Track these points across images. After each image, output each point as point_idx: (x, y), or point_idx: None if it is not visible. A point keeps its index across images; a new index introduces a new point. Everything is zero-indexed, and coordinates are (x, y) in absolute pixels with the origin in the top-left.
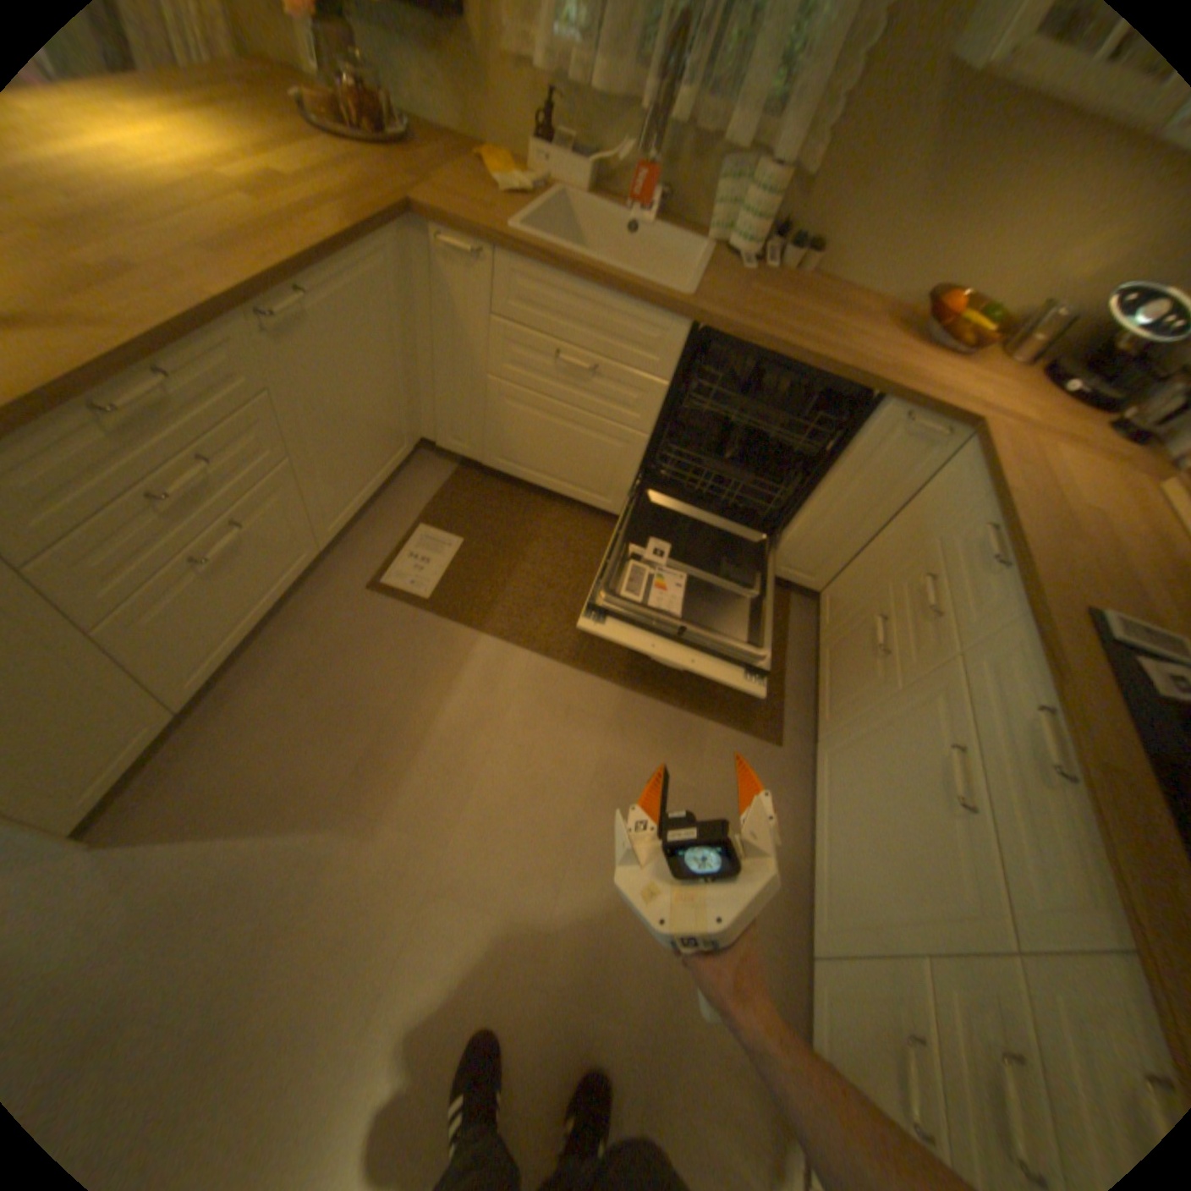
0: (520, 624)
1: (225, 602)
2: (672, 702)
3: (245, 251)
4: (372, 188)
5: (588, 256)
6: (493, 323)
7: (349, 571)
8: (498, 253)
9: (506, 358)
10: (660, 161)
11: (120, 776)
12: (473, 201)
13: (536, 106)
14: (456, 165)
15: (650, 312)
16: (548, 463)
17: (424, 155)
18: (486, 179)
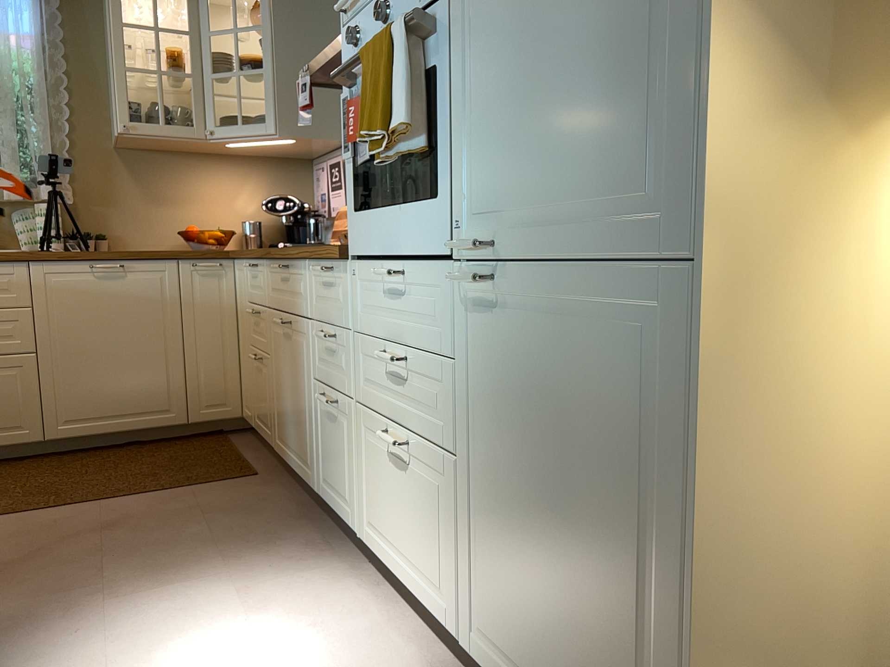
0: None
1: None
2: (152, 491)
3: None
4: None
5: None
6: None
7: None
8: None
9: None
10: None
11: None
12: None
13: None
14: None
15: None
16: None
17: None
18: None
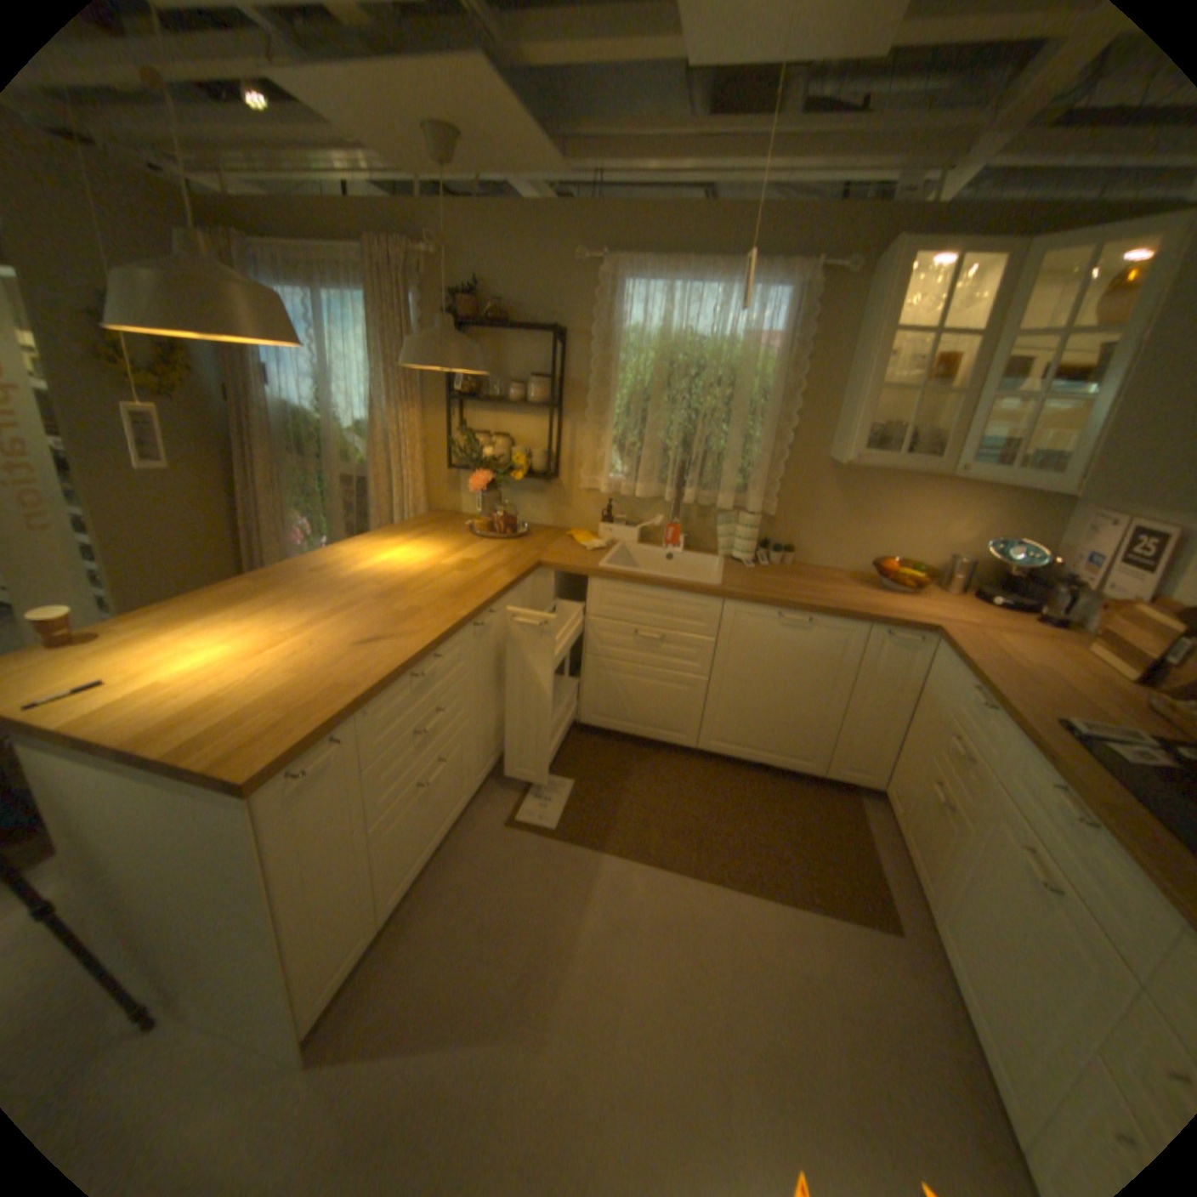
0: (633, 844)
1: (422, 827)
2: (785, 901)
3: (469, 596)
4: (518, 560)
5: (649, 574)
6: (590, 620)
7: (489, 815)
8: (593, 581)
9: (598, 641)
10: (678, 523)
11: (338, 987)
12: (574, 557)
13: (599, 509)
14: (558, 542)
15: (694, 598)
16: (633, 713)
17: (539, 540)
18: (577, 546)
